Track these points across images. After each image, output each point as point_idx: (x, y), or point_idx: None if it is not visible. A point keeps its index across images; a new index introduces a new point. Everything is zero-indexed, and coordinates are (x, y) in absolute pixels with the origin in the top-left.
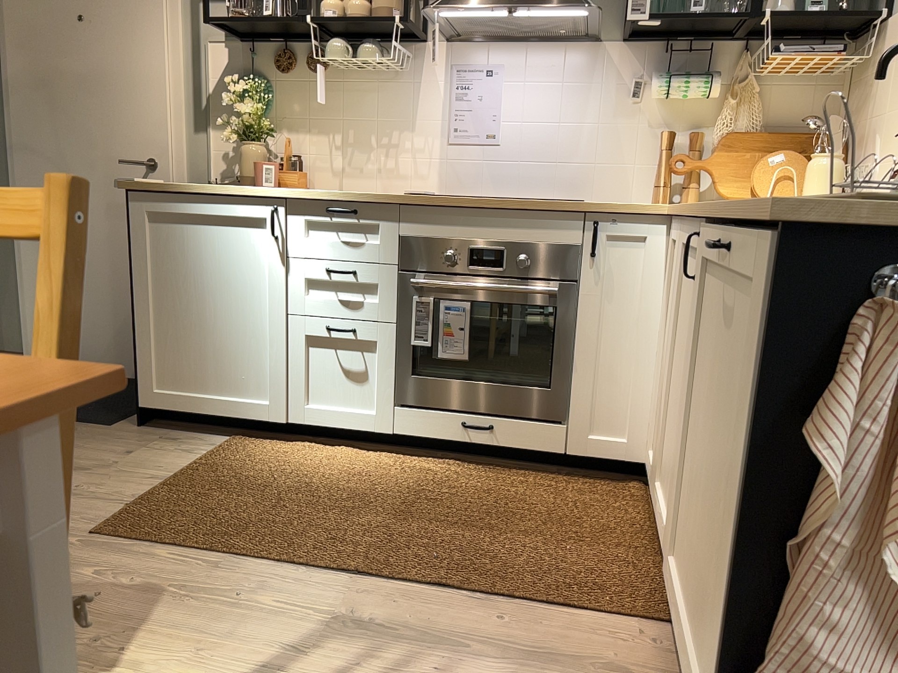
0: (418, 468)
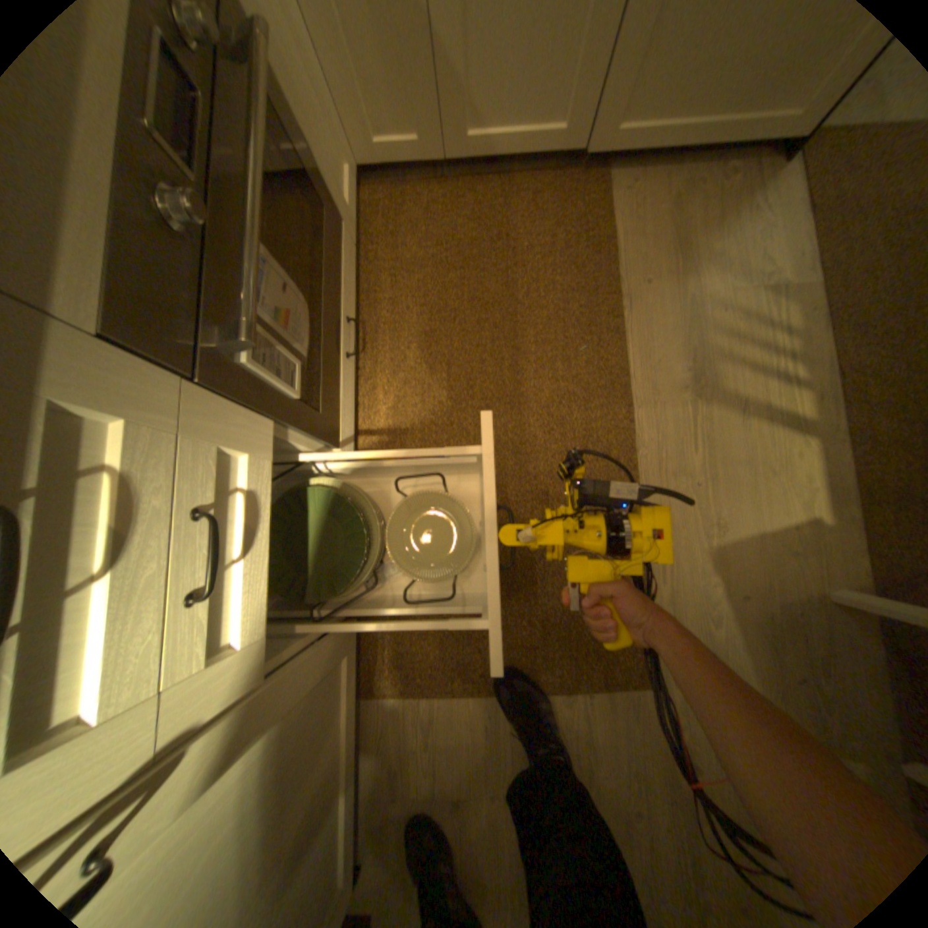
0: (379, 427)
